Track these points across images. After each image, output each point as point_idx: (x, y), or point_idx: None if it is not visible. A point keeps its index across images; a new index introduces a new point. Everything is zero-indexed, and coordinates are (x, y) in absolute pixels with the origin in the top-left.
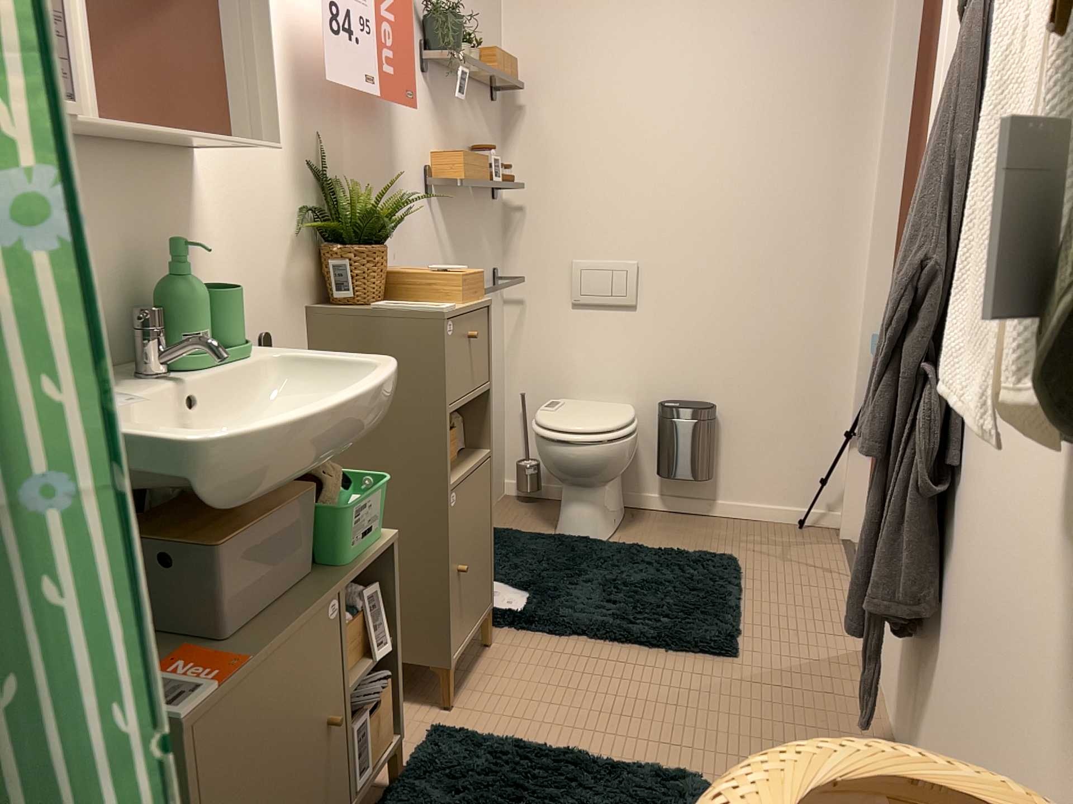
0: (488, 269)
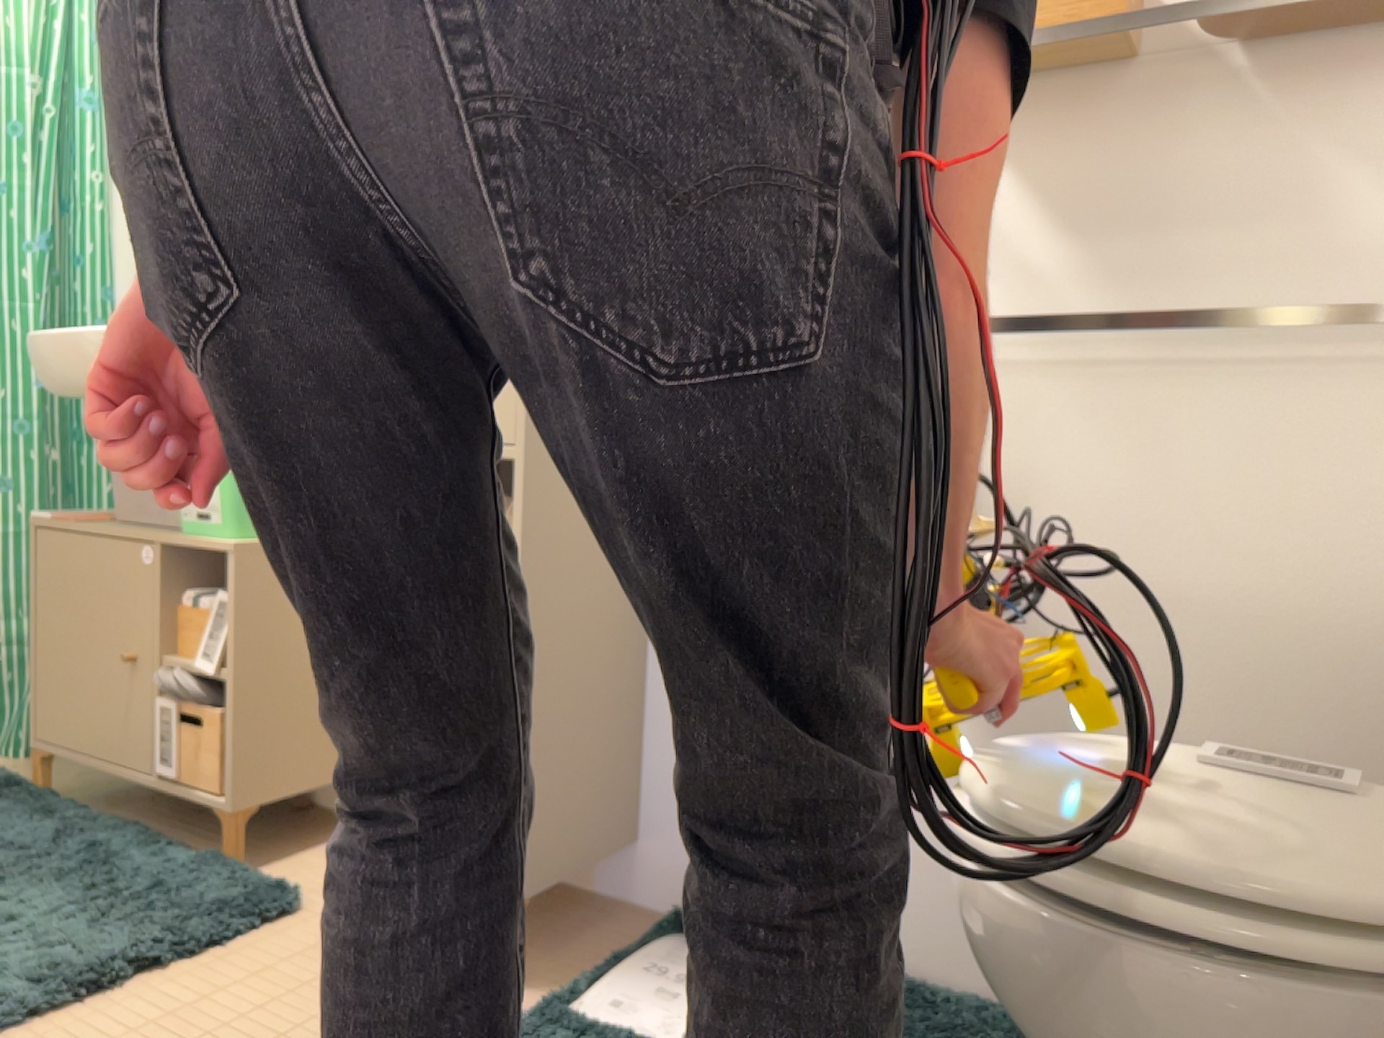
0: (1374, 288)
